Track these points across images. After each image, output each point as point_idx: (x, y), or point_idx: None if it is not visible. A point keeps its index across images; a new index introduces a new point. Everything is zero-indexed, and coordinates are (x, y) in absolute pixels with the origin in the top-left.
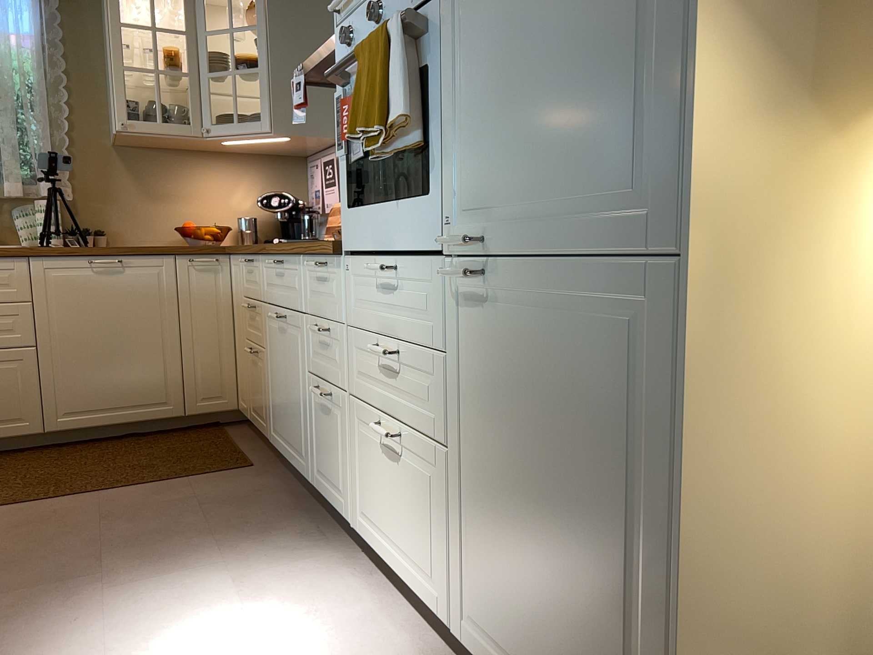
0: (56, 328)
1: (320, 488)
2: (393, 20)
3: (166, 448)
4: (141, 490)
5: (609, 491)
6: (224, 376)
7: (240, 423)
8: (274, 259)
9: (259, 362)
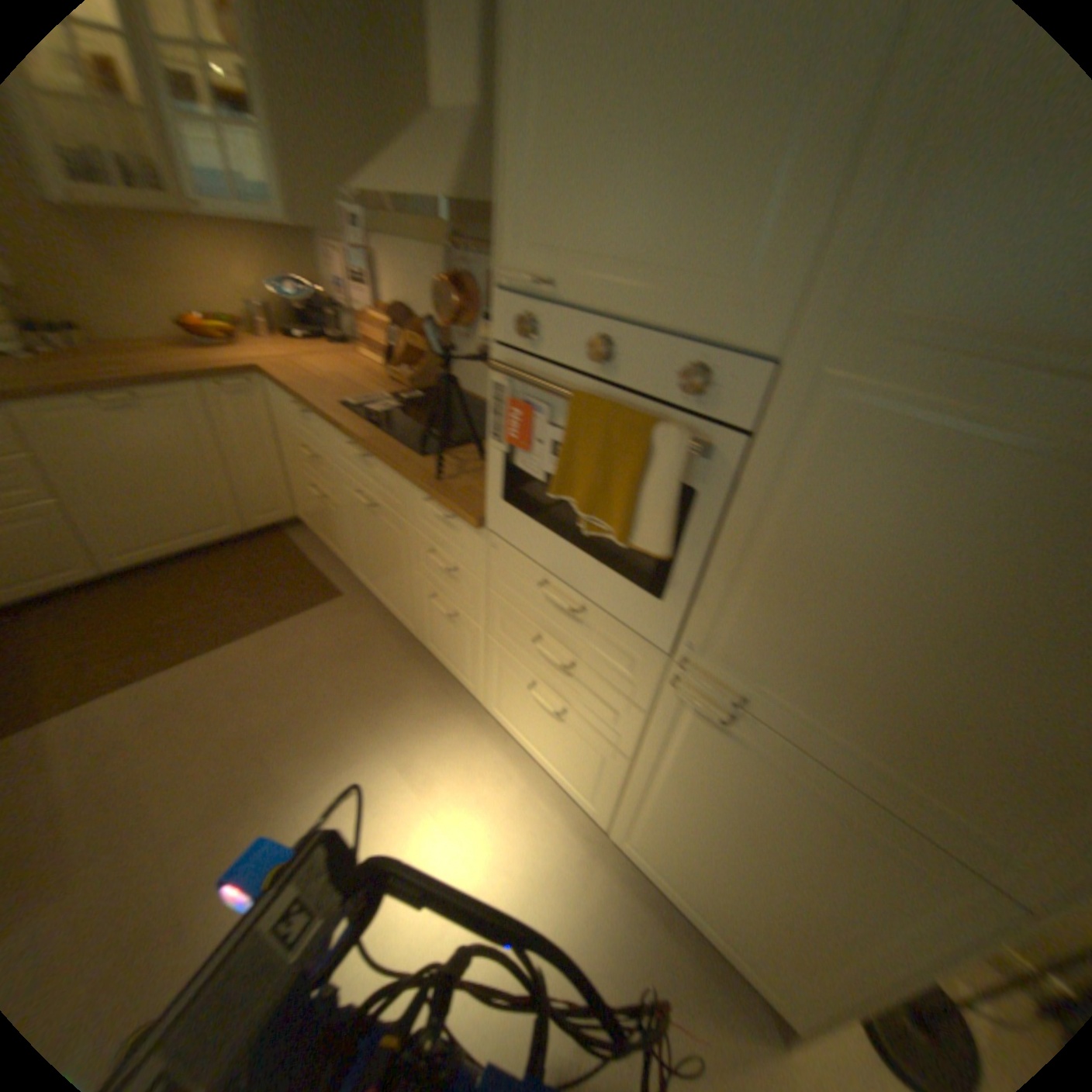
0: (80, 478)
1: (437, 657)
2: (661, 437)
3: (246, 575)
4: (251, 645)
5: (827, 917)
6: (282, 494)
7: (302, 525)
8: (357, 445)
9: (334, 509)
